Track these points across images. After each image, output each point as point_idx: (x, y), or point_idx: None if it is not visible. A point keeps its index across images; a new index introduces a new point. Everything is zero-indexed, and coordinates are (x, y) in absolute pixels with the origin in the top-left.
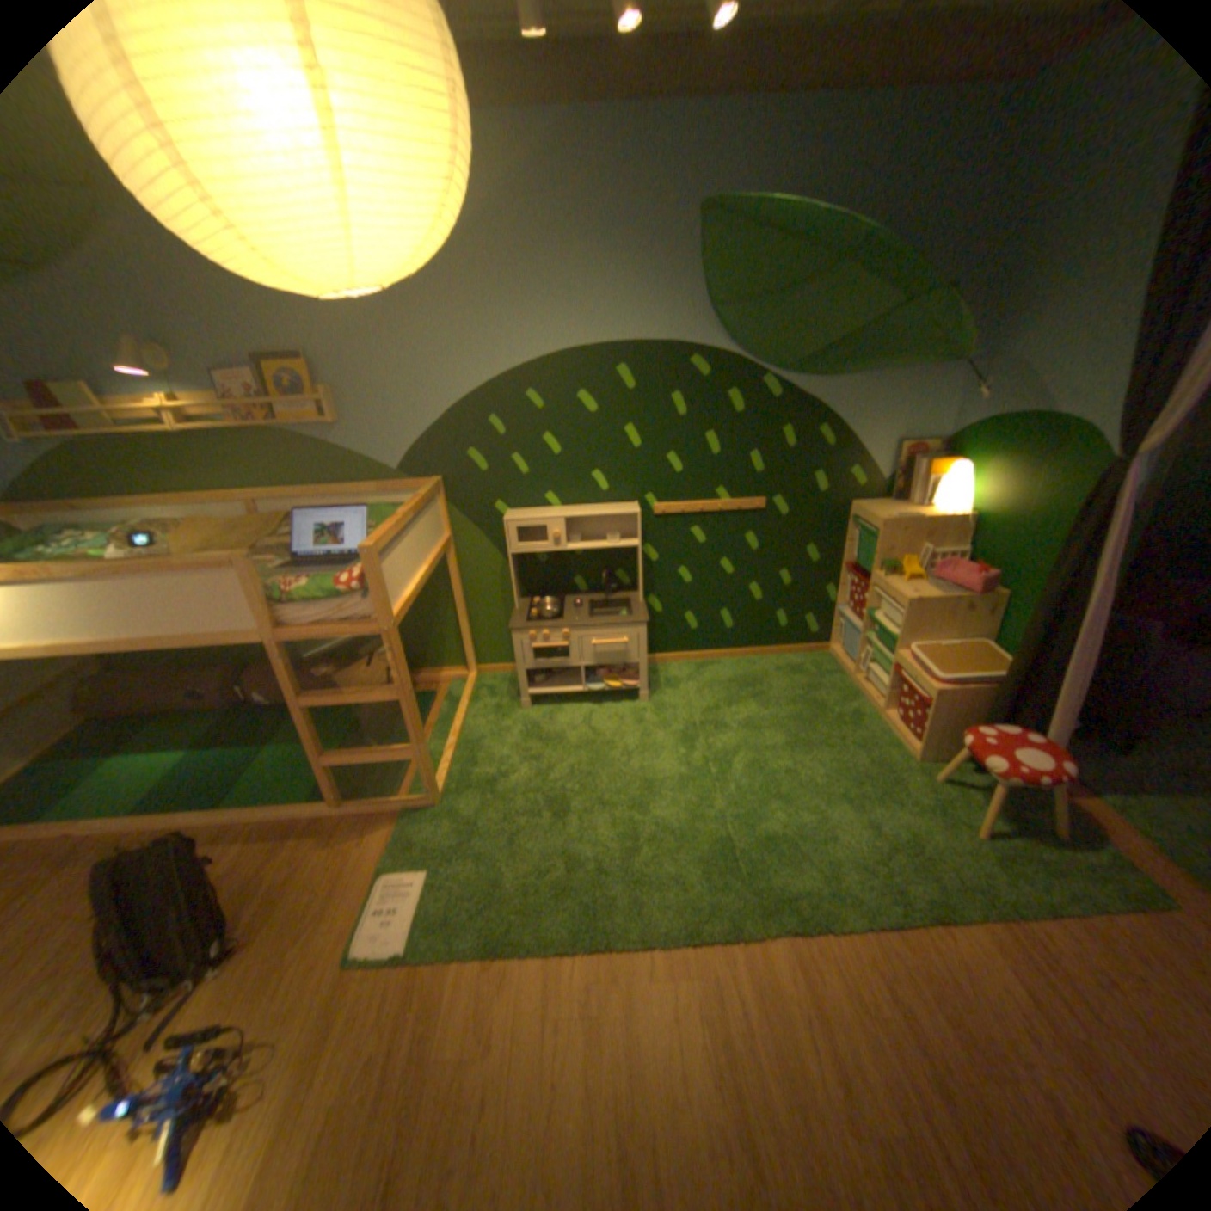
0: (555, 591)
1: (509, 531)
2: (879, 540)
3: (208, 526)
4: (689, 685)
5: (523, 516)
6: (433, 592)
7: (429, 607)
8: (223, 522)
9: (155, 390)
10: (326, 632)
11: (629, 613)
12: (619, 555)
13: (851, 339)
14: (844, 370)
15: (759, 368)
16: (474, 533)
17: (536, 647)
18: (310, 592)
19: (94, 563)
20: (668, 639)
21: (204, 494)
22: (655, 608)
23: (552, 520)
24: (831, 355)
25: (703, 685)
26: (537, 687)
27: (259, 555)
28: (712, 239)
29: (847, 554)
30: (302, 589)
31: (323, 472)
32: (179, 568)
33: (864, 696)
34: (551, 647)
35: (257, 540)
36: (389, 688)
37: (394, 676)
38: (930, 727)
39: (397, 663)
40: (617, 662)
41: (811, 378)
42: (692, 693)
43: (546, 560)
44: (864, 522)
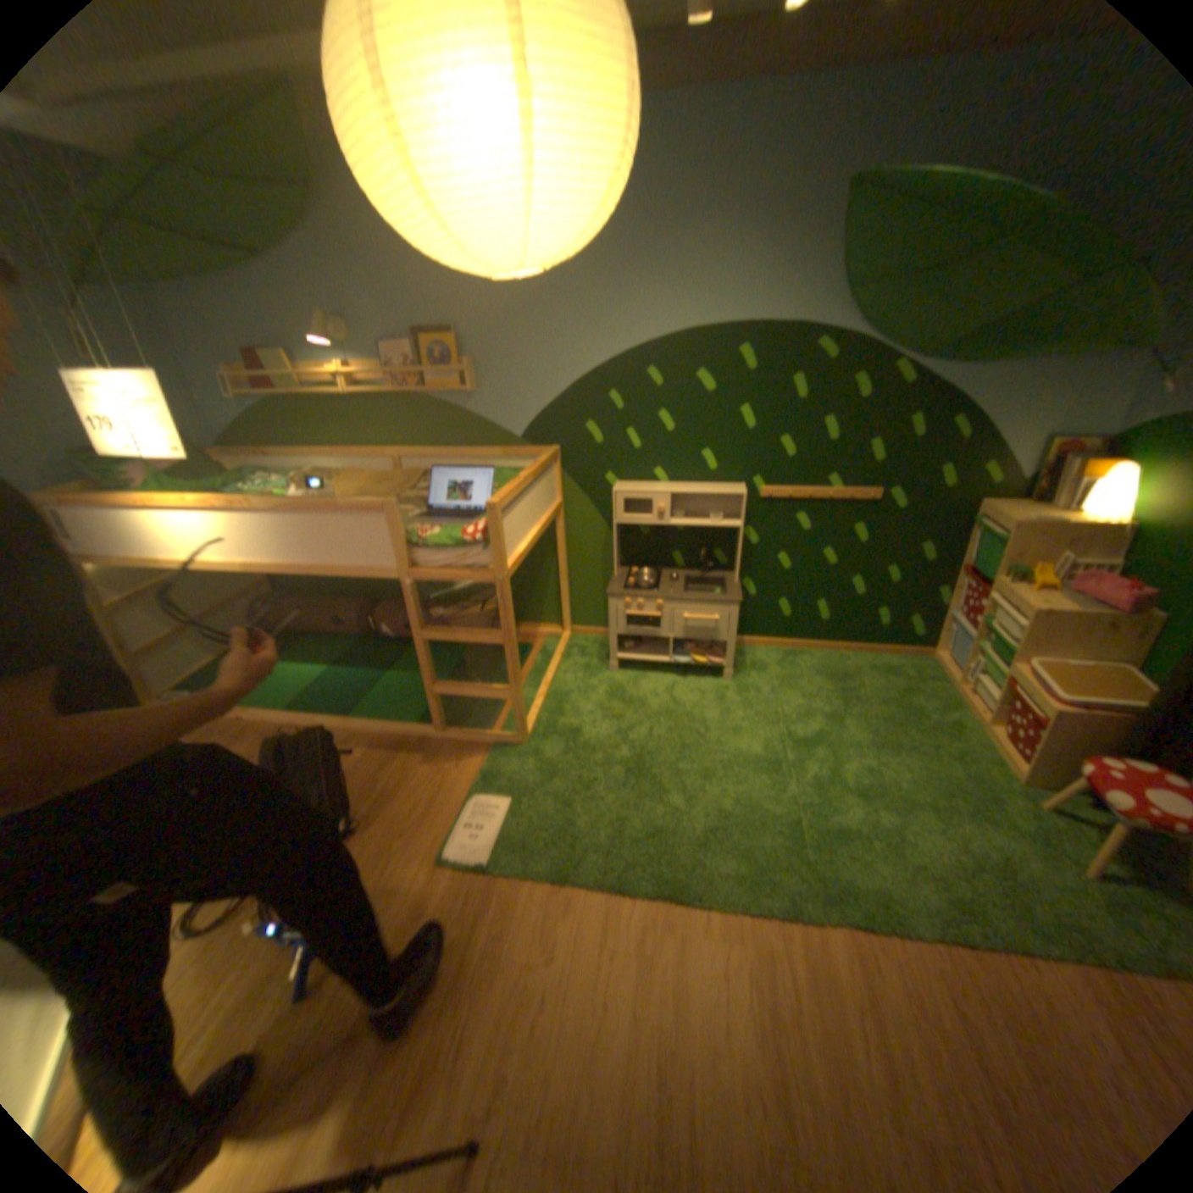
0: (653, 563)
1: (616, 502)
2: (1009, 544)
3: (363, 476)
4: (776, 671)
5: (631, 488)
6: (540, 552)
7: (535, 565)
8: (374, 473)
9: (333, 356)
10: (451, 575)
11: (723, 591)
12: (720, 534)
13: (1006, 322)
14: (993, 356)
15: (893, 351)
16: (583, 500)
17: (629, 614)
18: (441, 538)
19: (281, 498)
20: (760, 623)
21: (361, 448)
22: (749, 591)
23: (658, 494)
24: (979, 339)
25: (790, 673)
26: (625, 652)
27: (401, 503)
28: (858, 215)
29: (970, 556)
30: (435, 536)
31: (458, 434)
32: (343, 507)
33: (969, 708)
34: (643, 615)
35: (400, 491)
36: (496, 631)
37: (502, 621)
38: (1043, 751)
39: (506, 610)
40: (706, 638)
41: (952, 363)
42: (777, 679)
43: (647, 532)
44: (995, 523)
